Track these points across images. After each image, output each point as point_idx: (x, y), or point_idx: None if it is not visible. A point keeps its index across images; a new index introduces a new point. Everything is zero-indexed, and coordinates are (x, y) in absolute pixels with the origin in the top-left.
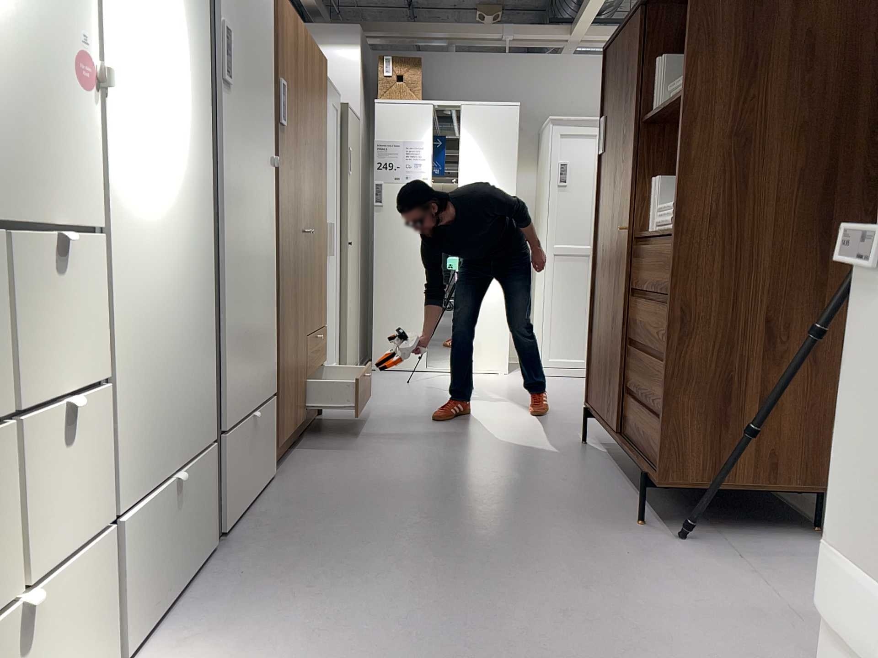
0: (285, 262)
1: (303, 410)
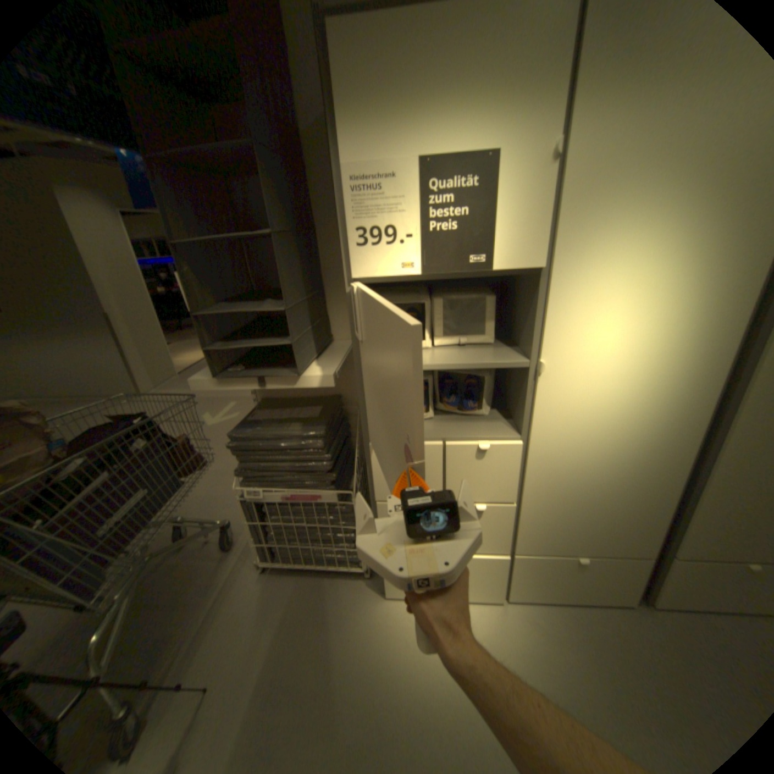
0: None
1: None
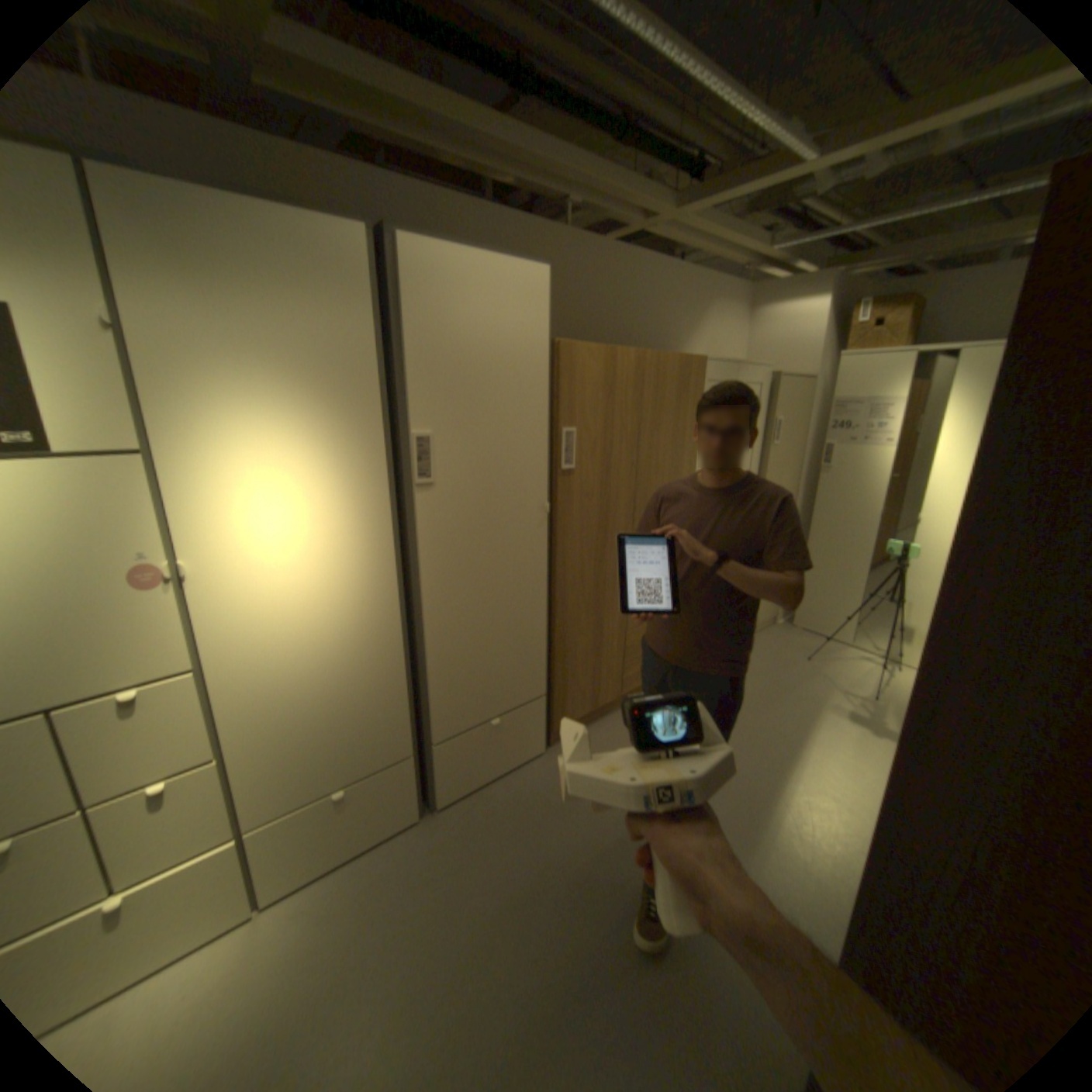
0: (575, 586)
1: (616, 692)
